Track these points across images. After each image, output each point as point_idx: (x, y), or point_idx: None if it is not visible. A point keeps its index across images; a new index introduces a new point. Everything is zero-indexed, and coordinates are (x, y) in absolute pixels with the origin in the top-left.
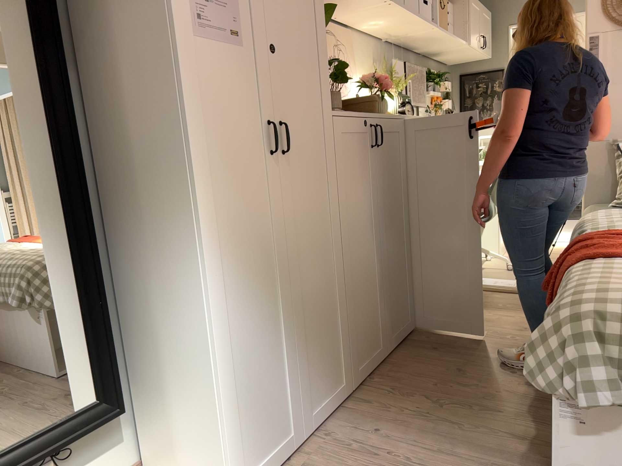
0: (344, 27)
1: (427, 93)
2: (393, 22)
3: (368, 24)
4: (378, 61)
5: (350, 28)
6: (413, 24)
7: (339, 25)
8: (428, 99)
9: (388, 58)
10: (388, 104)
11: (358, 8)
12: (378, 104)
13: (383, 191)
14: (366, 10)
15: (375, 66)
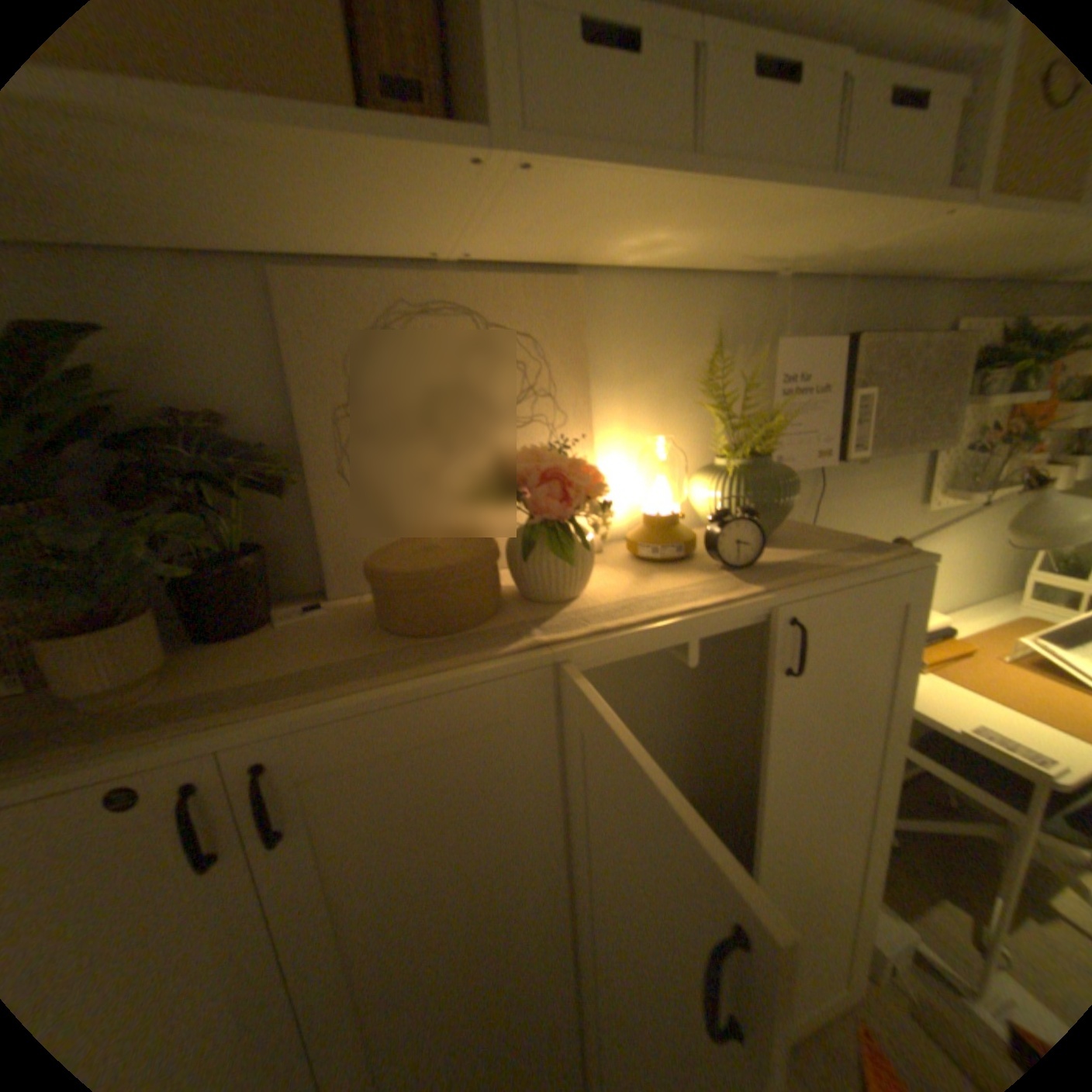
0: (542, 269)
1: (979, 401)
2: (706, 222)
3: (624, 245)
4: (744, 344)
5: (575, 269)
6: (821, 212)
7: (524, 266)
8: (994, 409)
9: (803, 321)
10: (584, 555)
11: (440, 207)
12: (526, 561)
13: (330, 960)
14: (491, 207)
15: (698, 370)
